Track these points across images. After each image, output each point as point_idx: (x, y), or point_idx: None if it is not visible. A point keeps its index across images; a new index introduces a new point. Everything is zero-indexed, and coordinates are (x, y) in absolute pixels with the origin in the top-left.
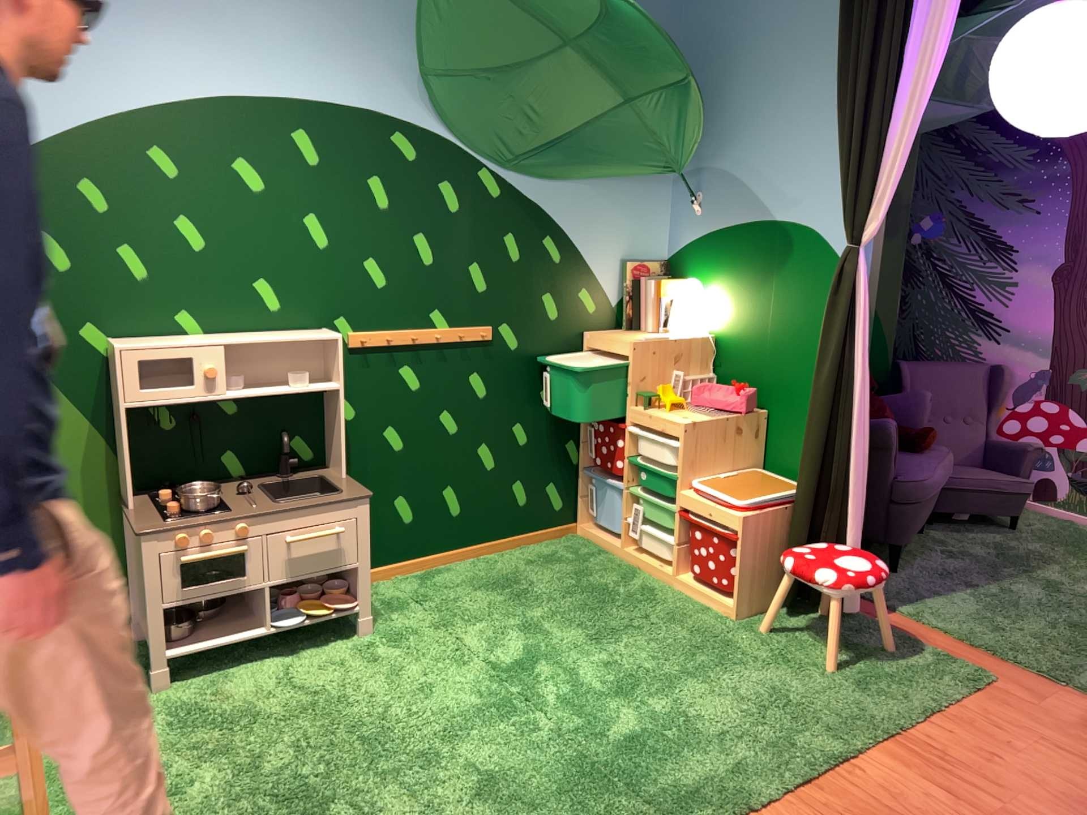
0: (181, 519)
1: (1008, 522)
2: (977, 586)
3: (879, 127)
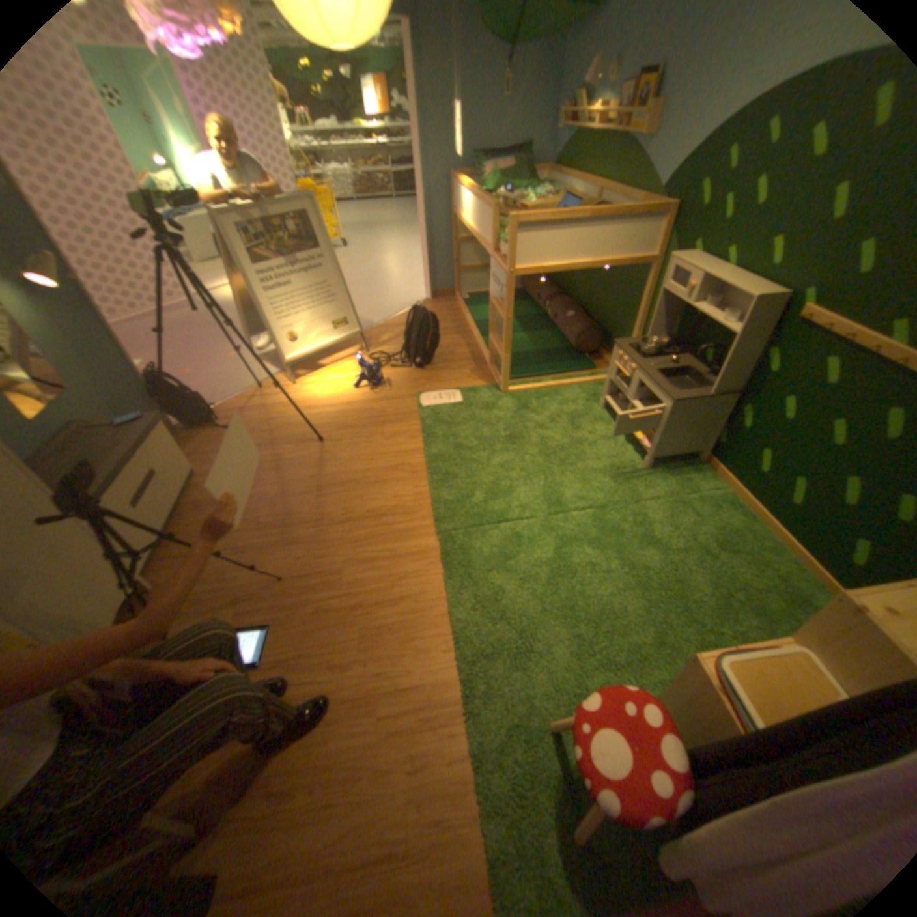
0: (641, 352)
1: None
2: None
3: None
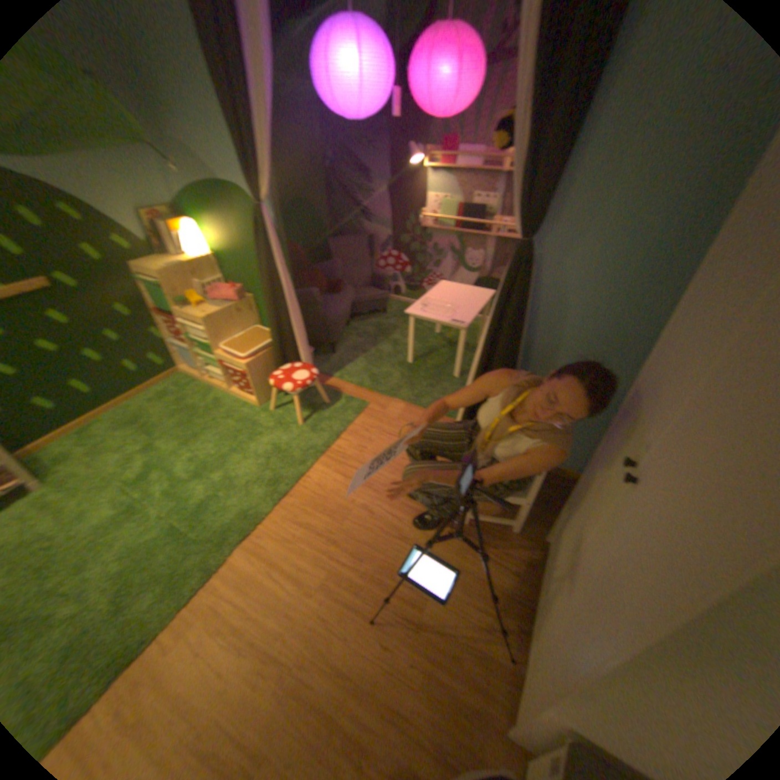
0: None
1: (383, 310)
2: (366, 353)
3: (244, 120)
